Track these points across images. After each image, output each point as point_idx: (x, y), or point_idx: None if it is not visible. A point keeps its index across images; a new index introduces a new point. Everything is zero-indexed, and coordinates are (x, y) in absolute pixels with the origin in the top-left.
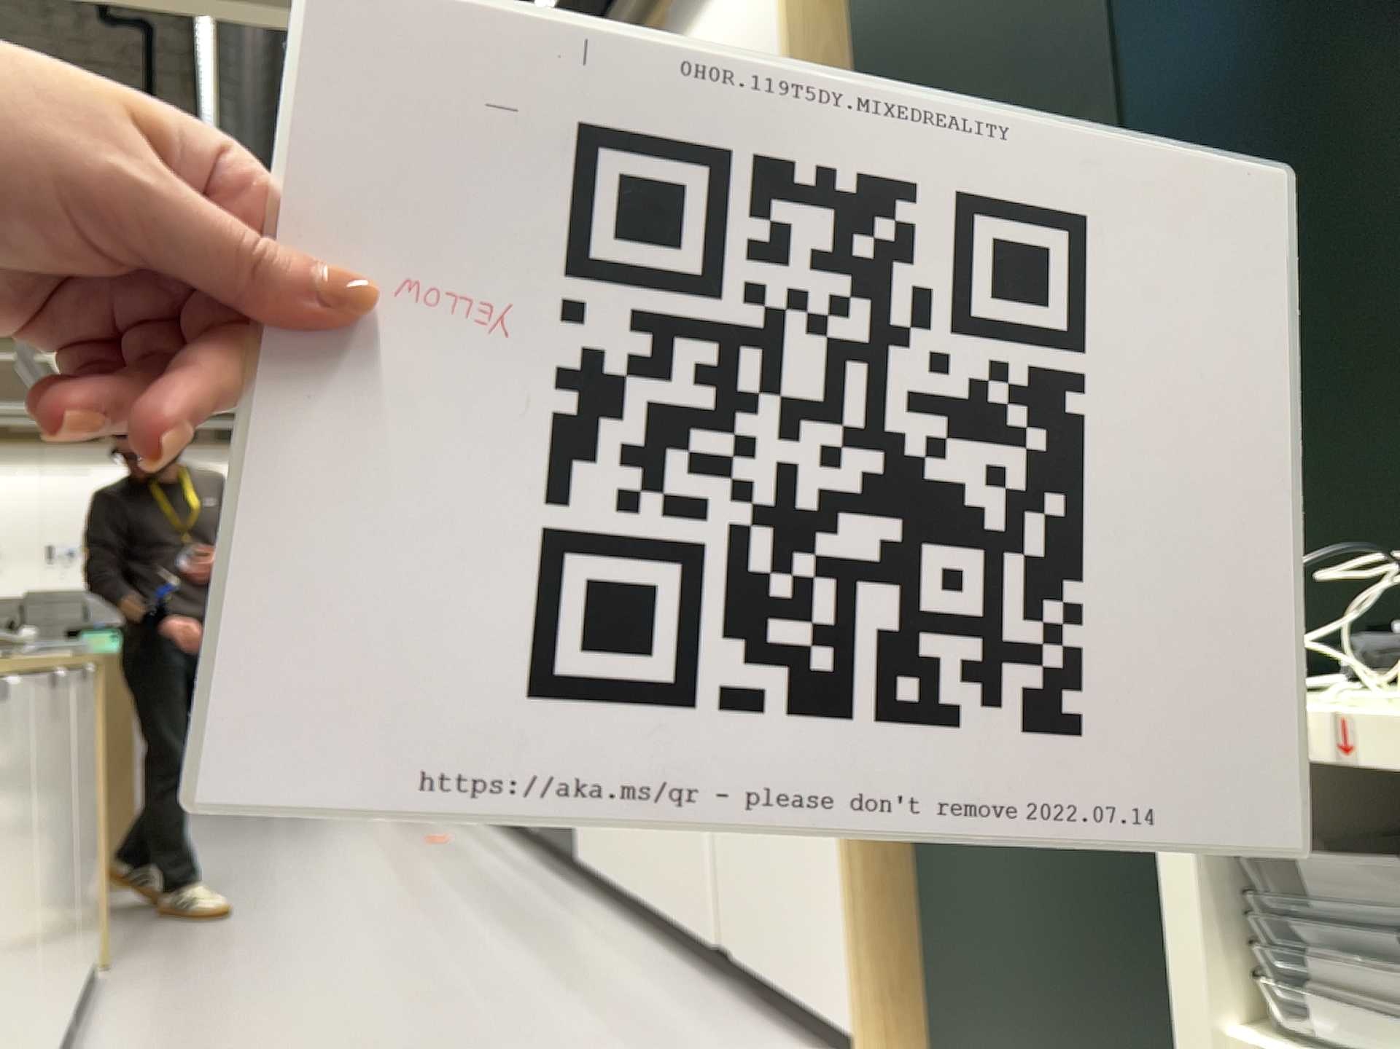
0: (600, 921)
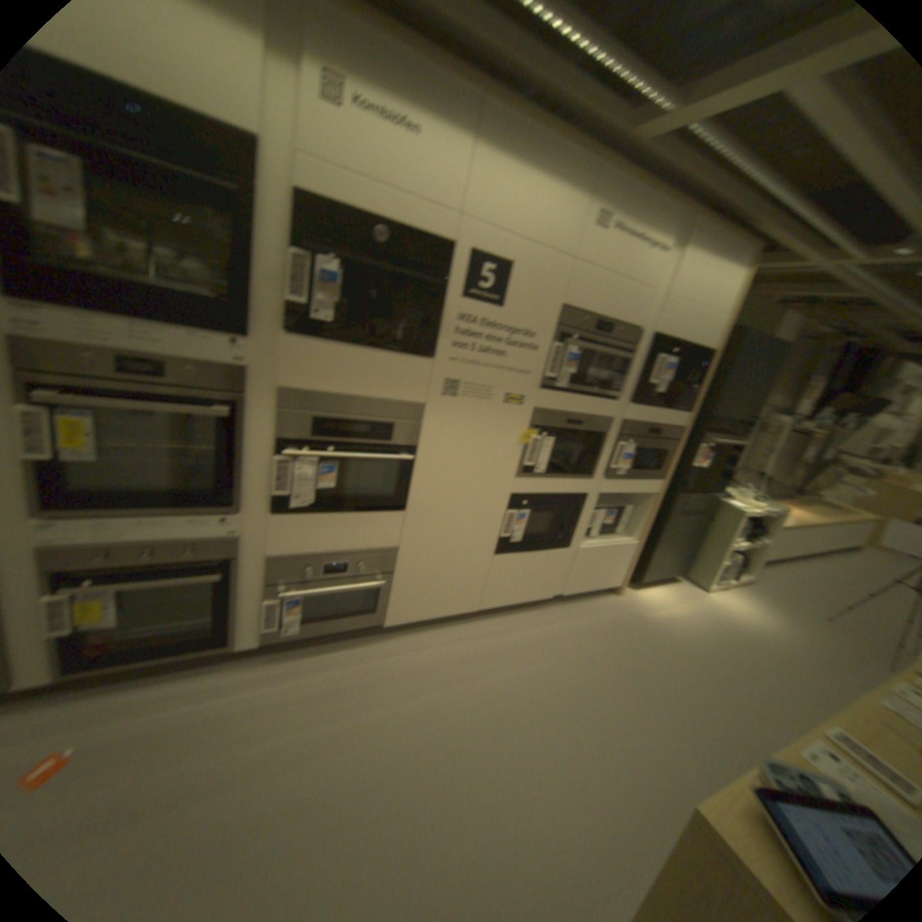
0: (455, 635)
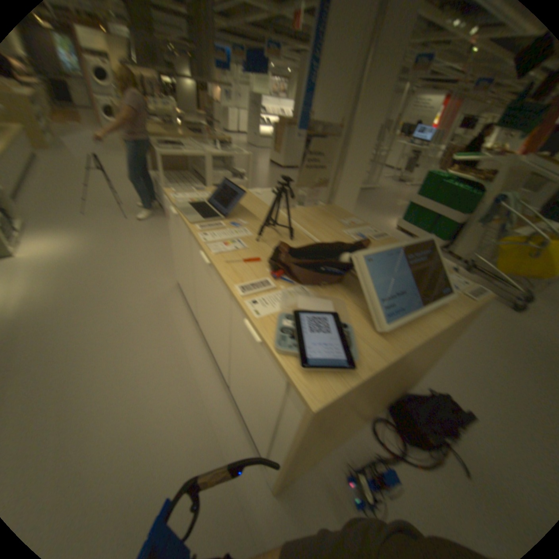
0: None
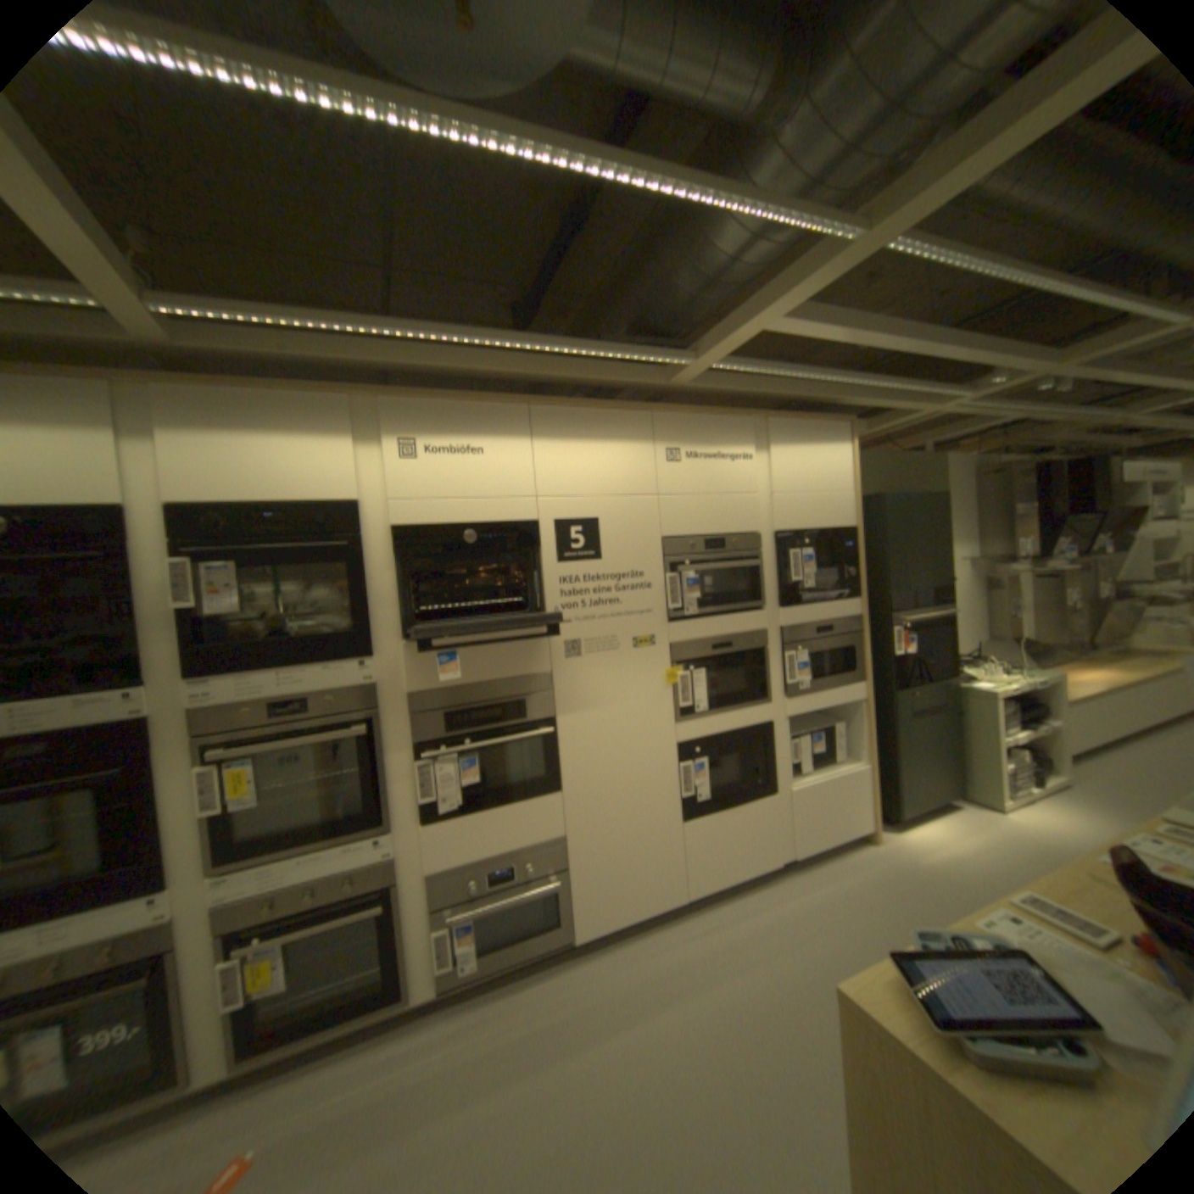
0: (665, 942)
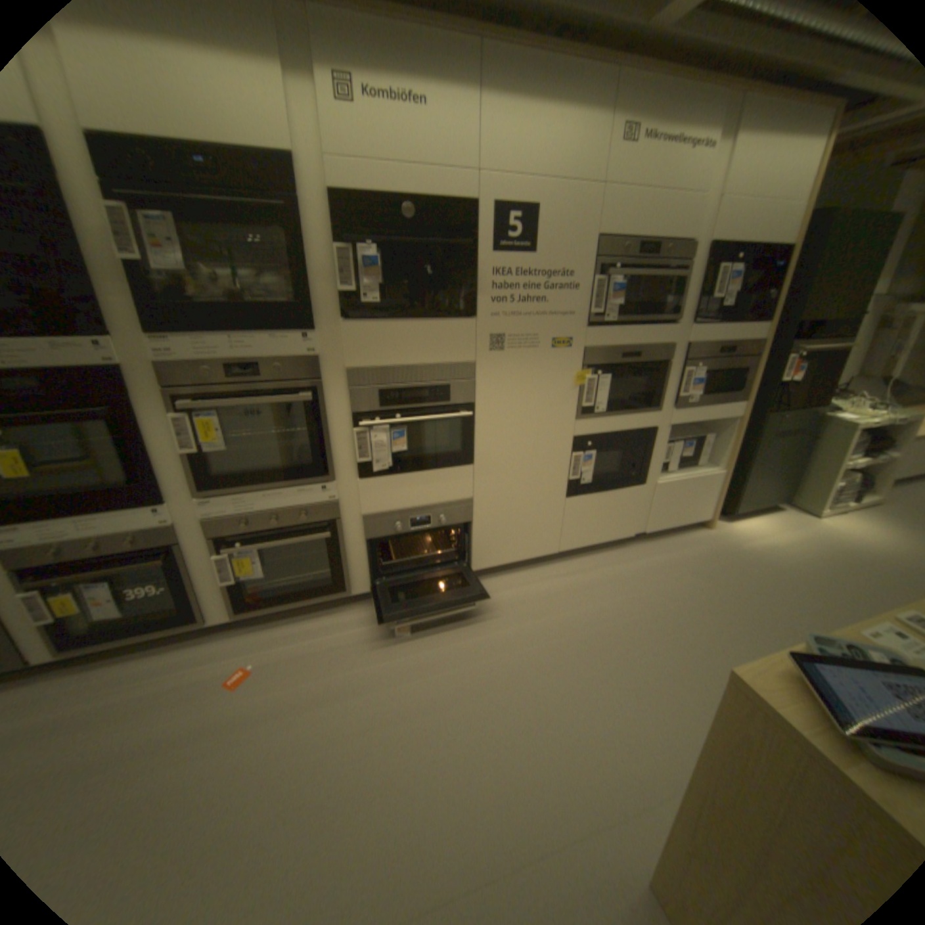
0: (537, 575)
